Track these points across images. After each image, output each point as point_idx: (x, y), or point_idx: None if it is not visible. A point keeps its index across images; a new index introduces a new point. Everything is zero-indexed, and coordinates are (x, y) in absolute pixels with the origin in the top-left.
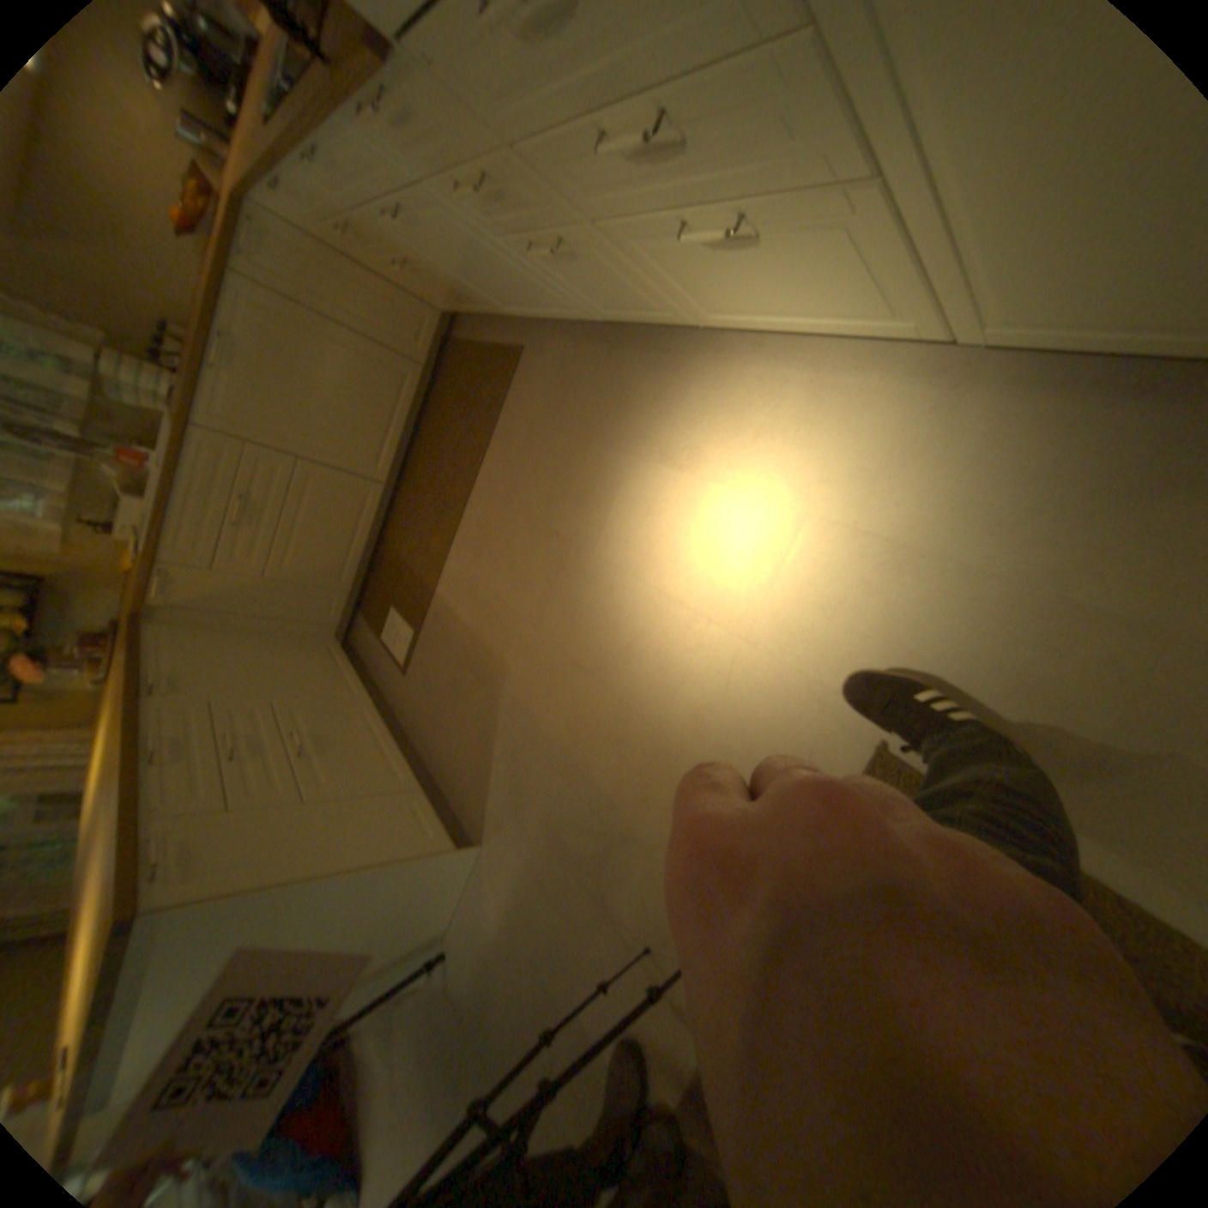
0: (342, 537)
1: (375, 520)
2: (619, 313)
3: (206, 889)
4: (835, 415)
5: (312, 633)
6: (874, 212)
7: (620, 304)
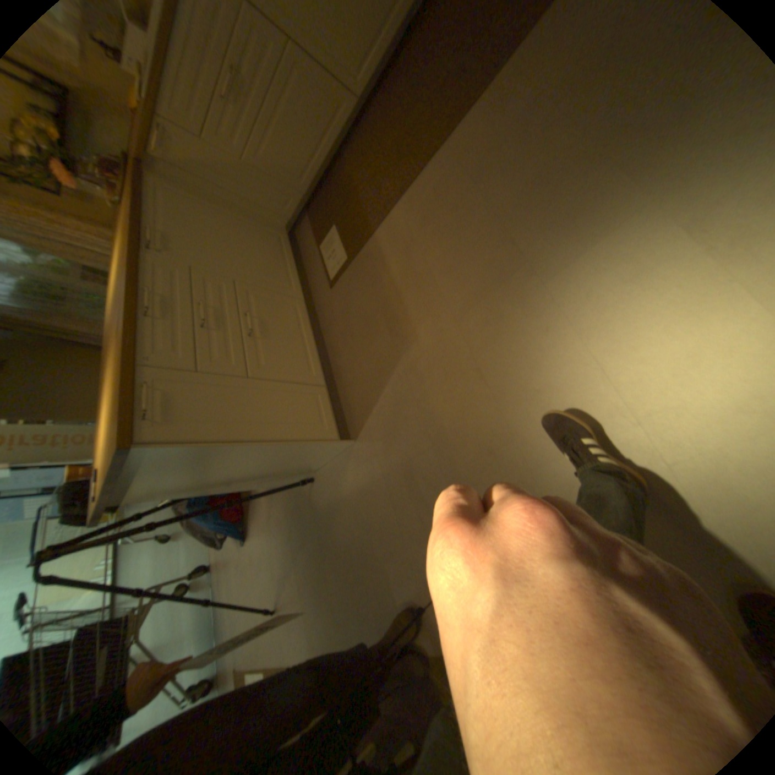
0: (309, 143)
1: (339, 135)
2: None
3: (179, 437)
4: None
5: (269, 221)
6: None
7: None
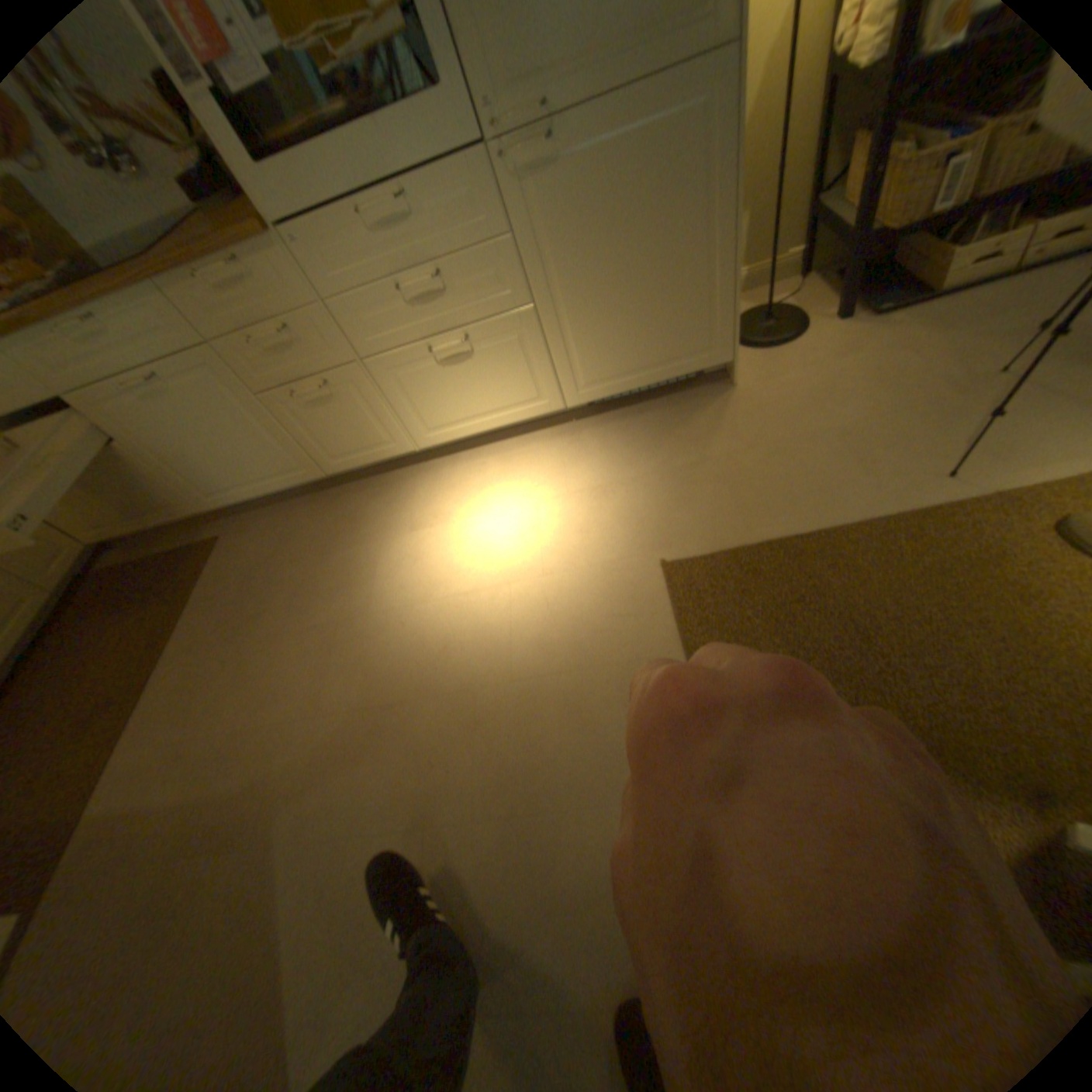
0: None
1: None
2: (345, 465)
3: None
4: (524, 466)
5: None
6: (530, 328)
7: (350, 453)
